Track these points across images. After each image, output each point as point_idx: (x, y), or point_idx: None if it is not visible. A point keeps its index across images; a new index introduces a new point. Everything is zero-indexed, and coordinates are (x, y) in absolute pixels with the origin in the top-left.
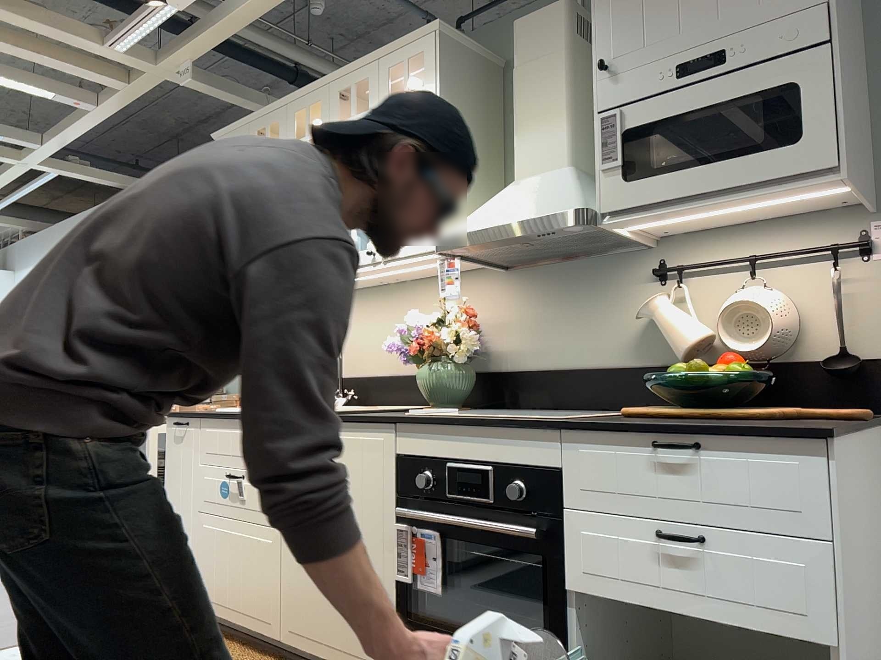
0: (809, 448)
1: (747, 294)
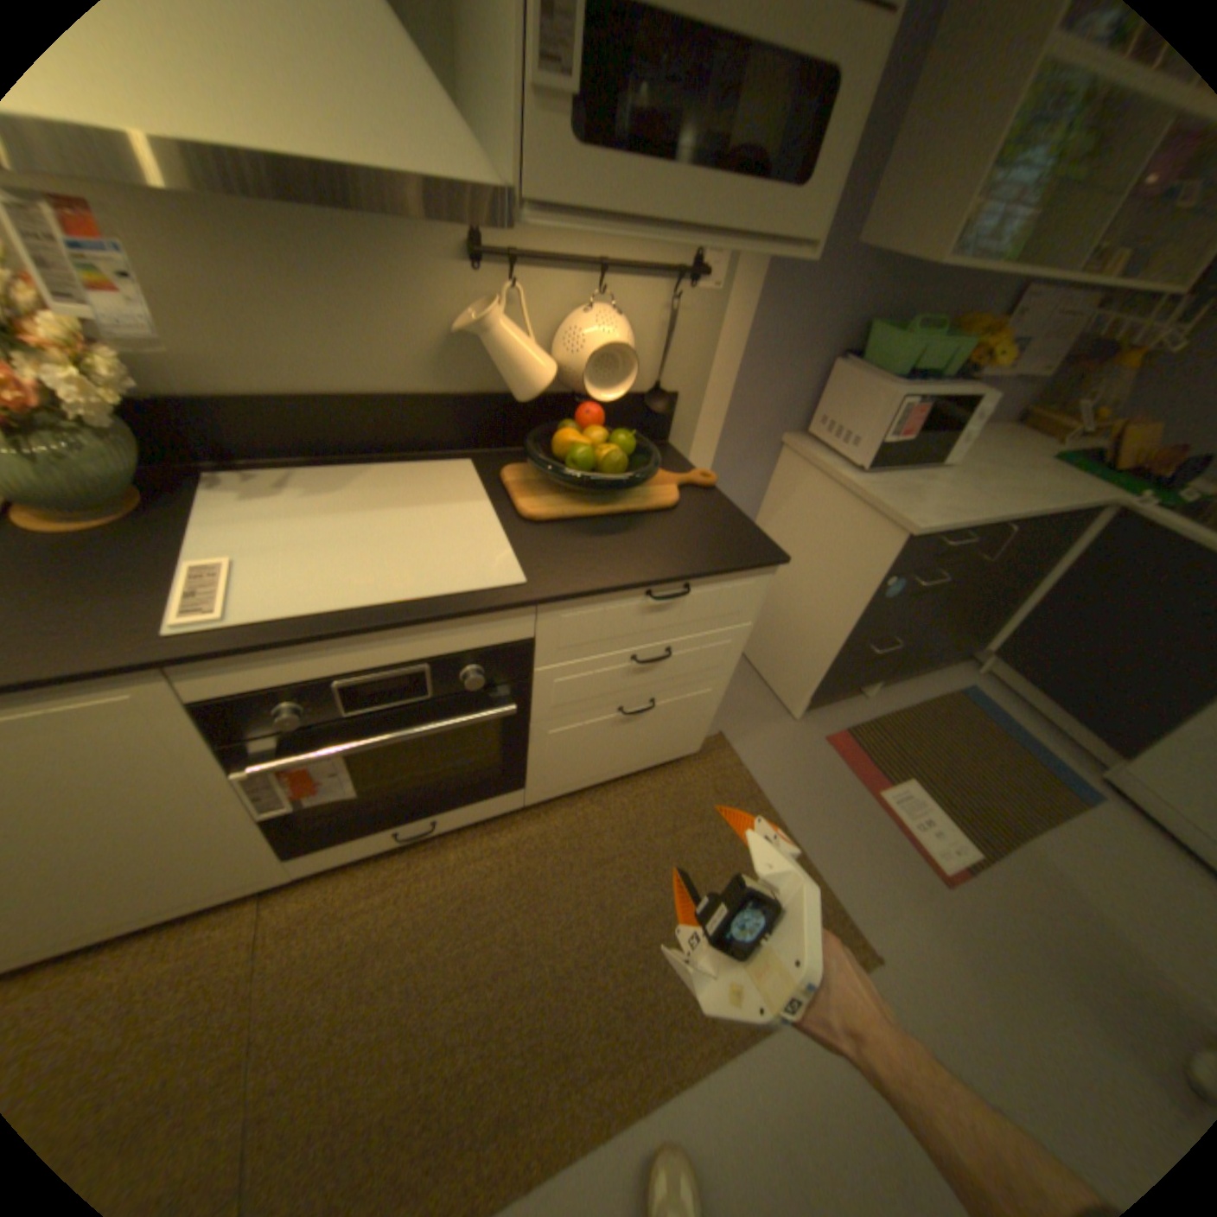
0: (764, 571)
1: (606, 326)
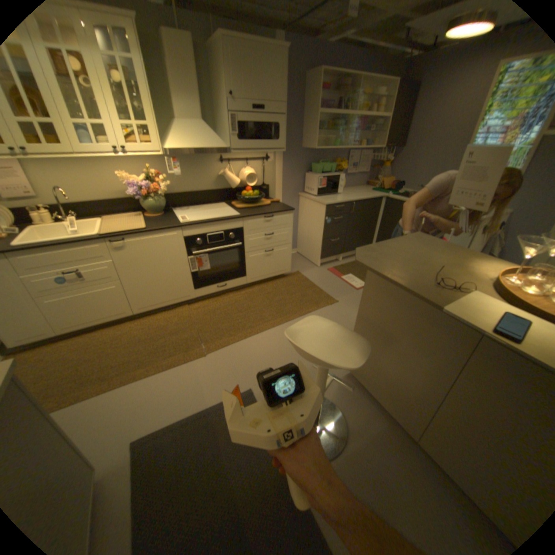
0: (290, 213)
1: (249, 170)
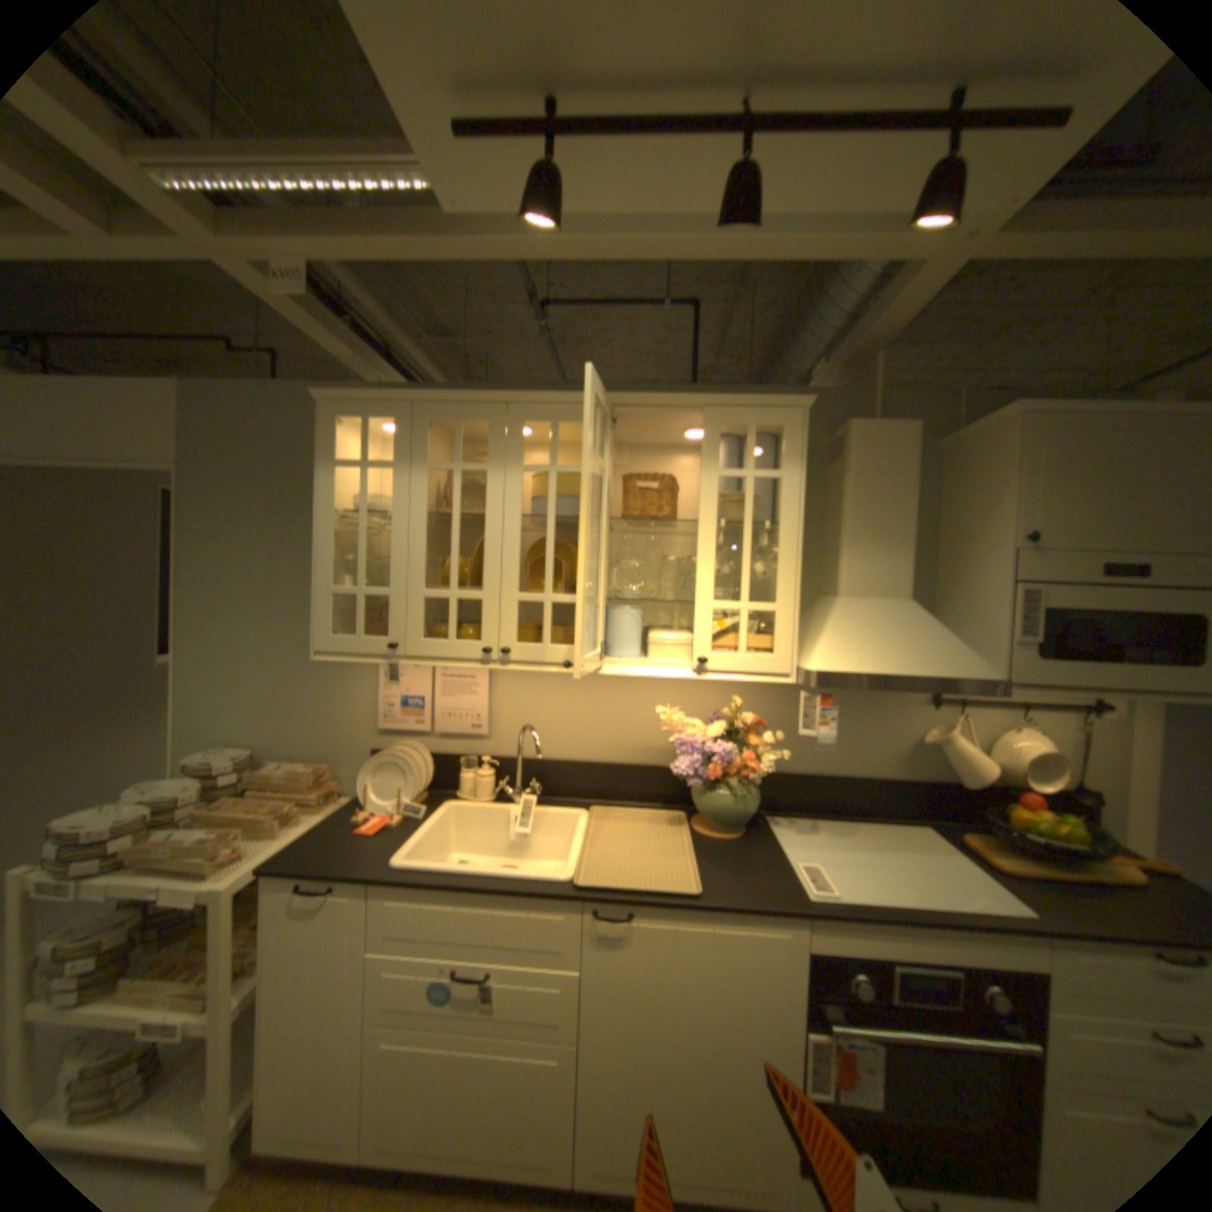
0: None
1: (1038, 742)
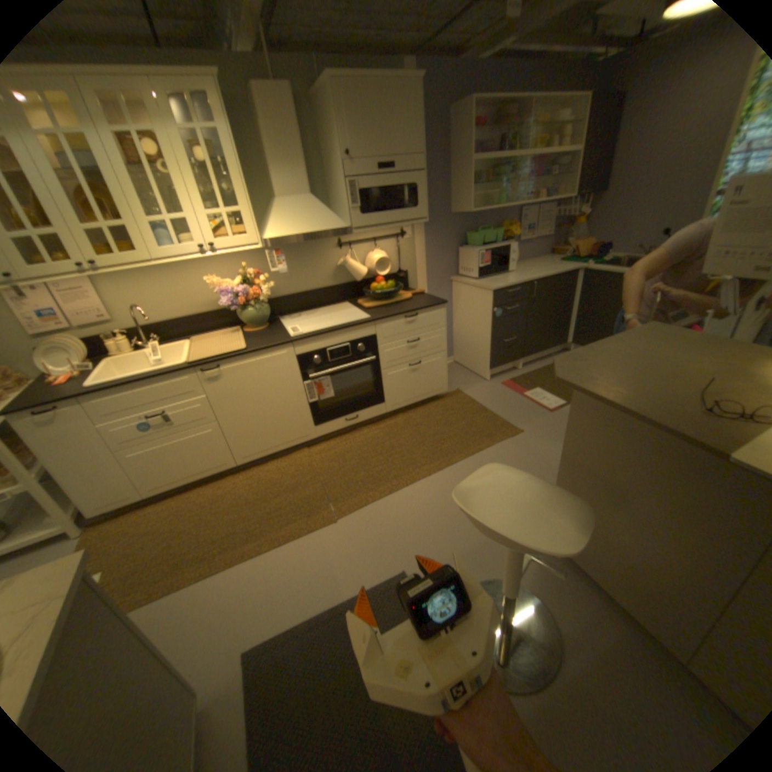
0: (441, 307)
1: (379, 254)
